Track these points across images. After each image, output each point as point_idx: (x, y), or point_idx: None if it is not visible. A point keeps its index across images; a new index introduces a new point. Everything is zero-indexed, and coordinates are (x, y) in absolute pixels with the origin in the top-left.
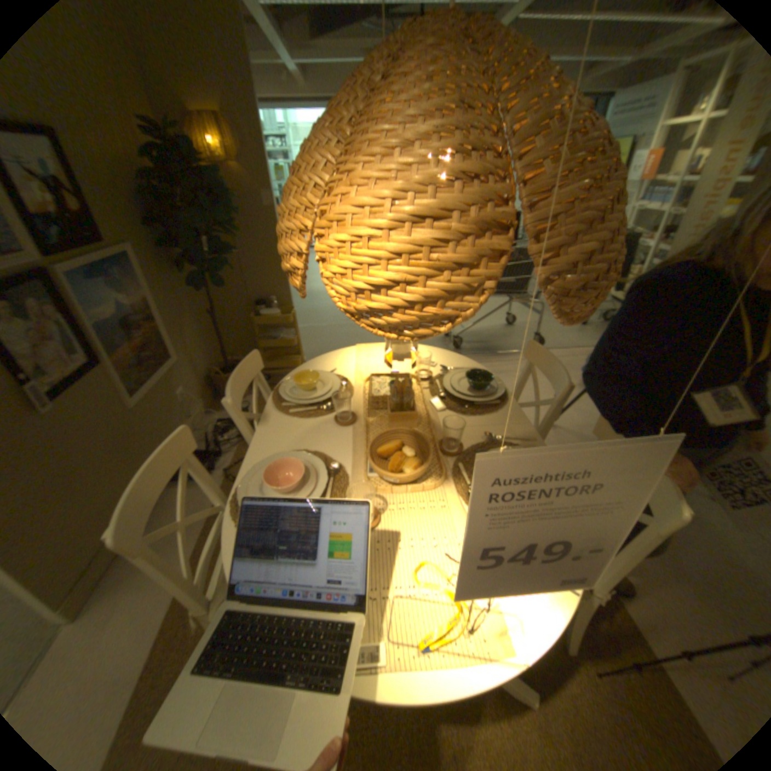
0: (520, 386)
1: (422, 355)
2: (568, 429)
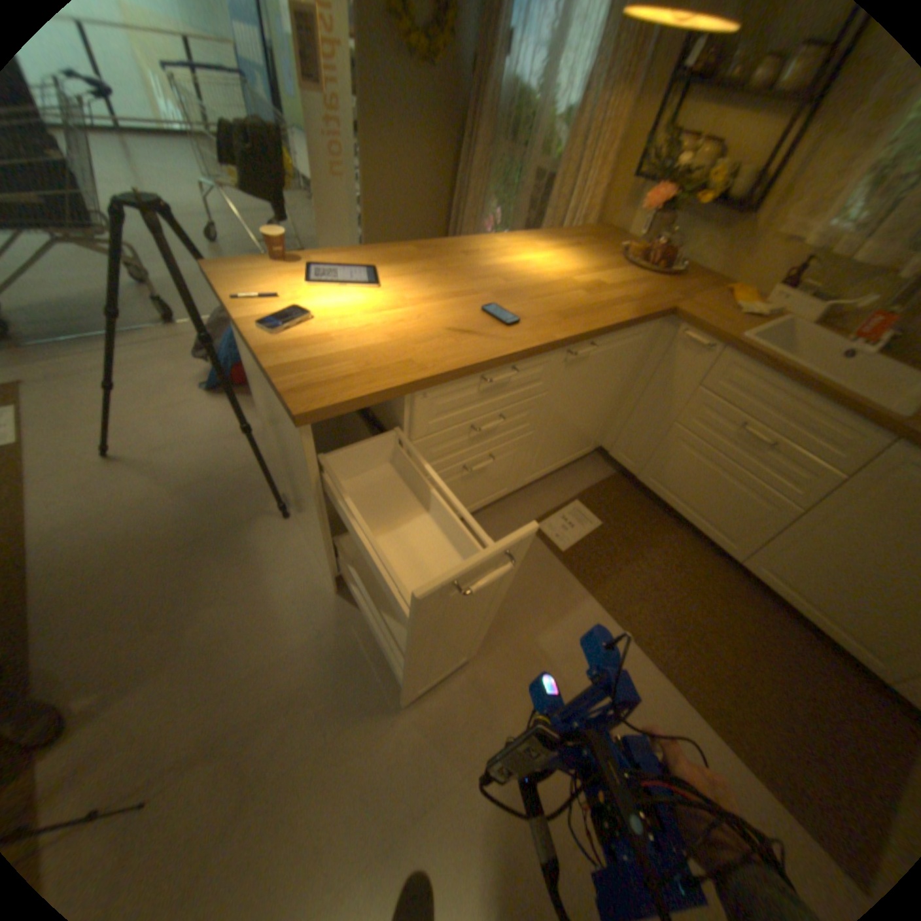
0: None
1: None
2: (131, 460)
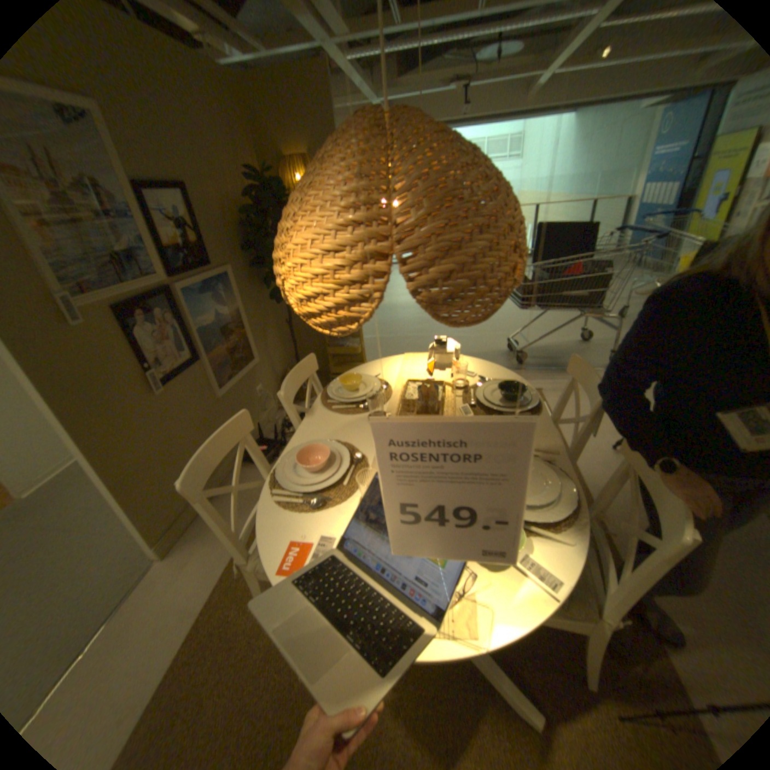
0: (562, 402)
1: (459, 365)
2: None
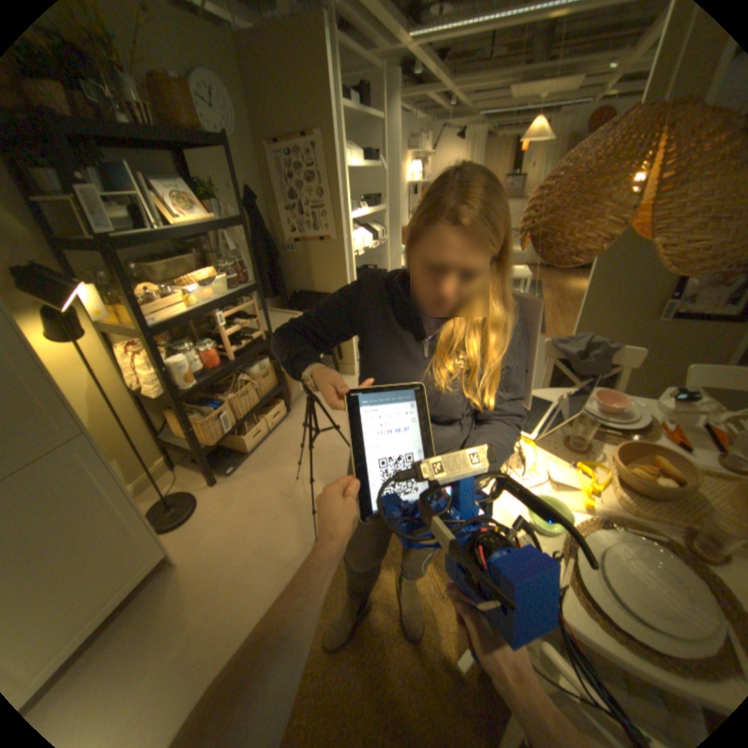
0: None
1: None
2: None
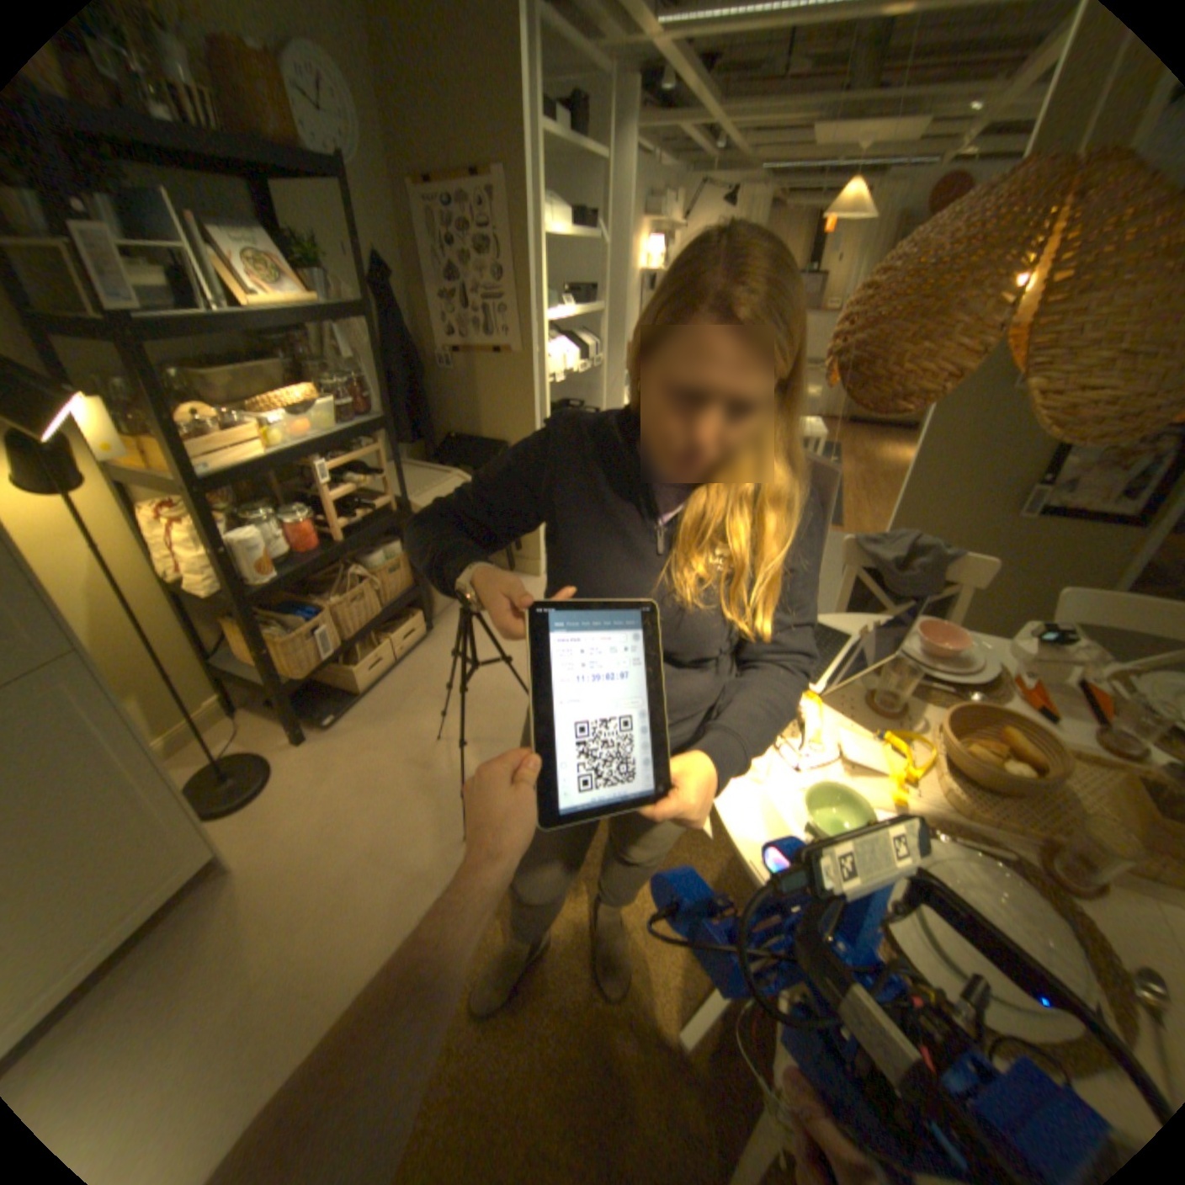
0: None
1: None
2: None
